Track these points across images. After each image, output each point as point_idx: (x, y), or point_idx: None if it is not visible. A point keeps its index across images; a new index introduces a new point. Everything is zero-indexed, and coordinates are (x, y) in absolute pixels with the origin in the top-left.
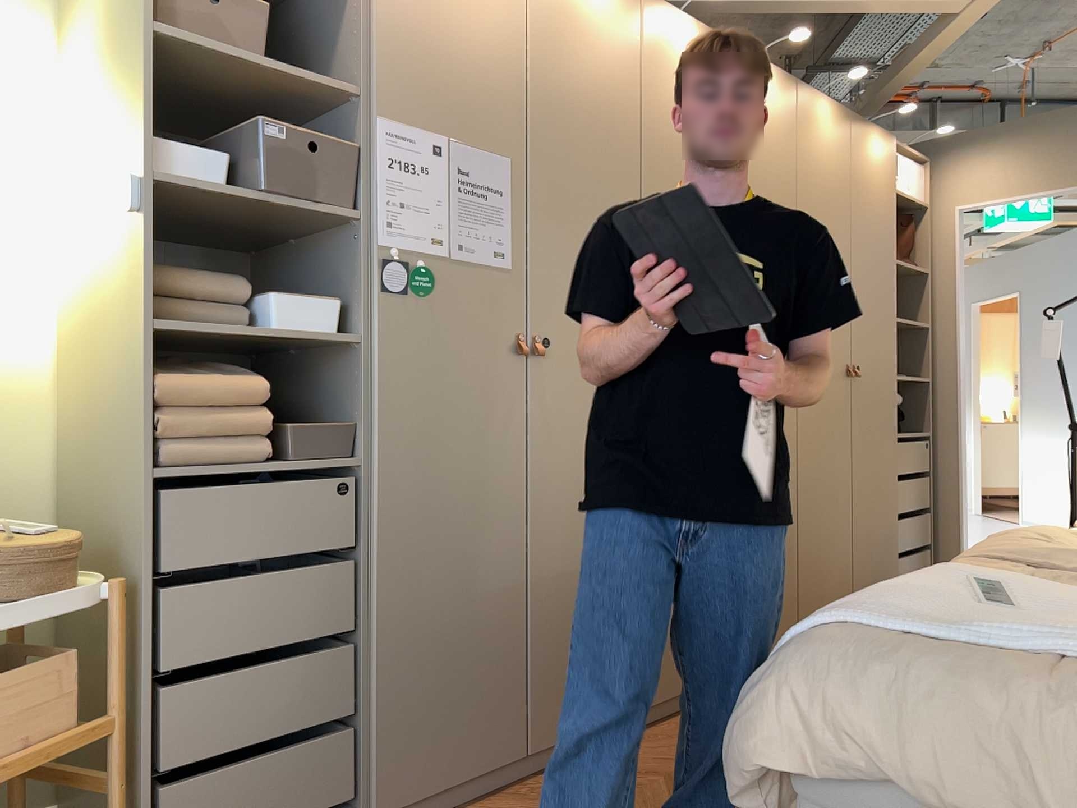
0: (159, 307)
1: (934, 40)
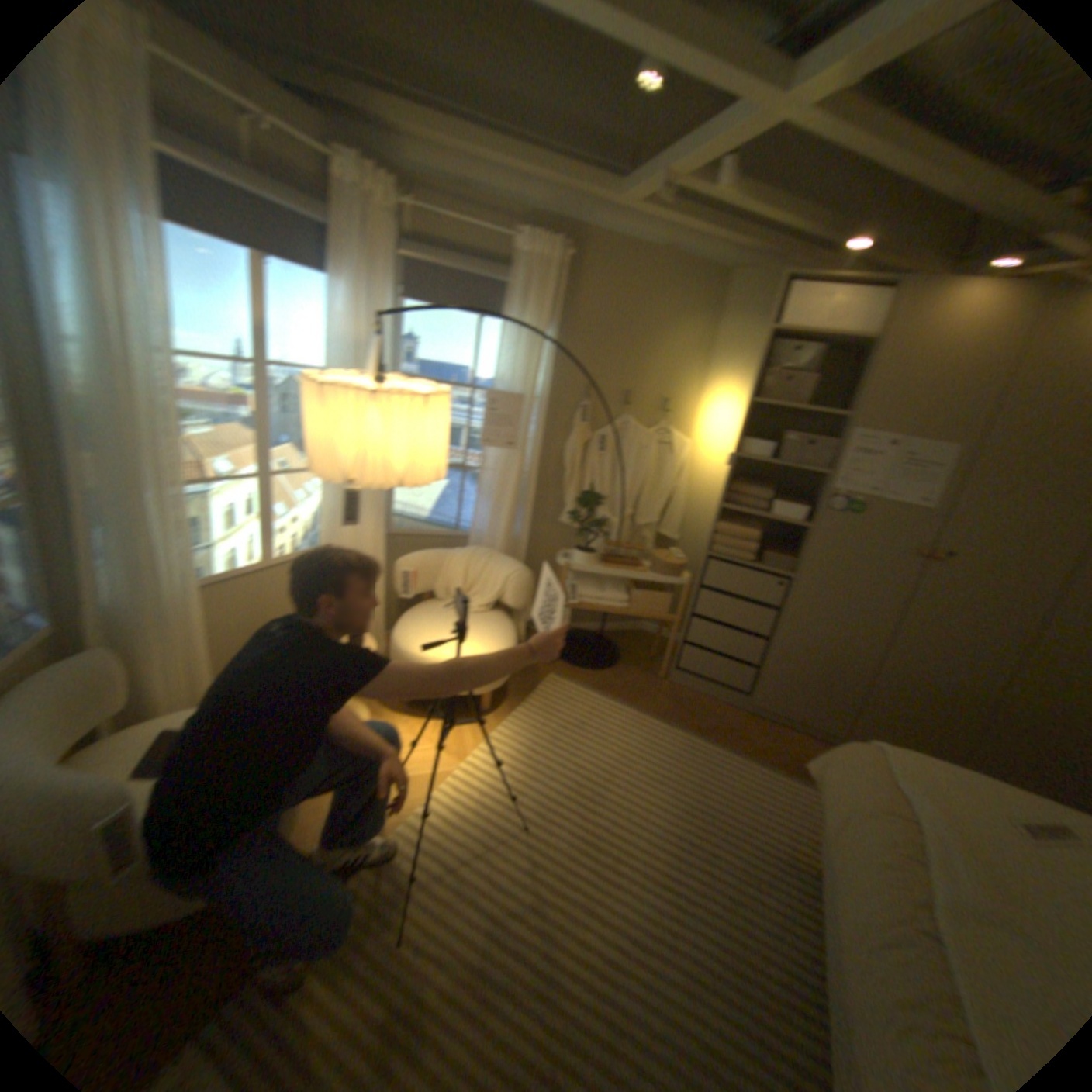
0: (736, 497)
1: None
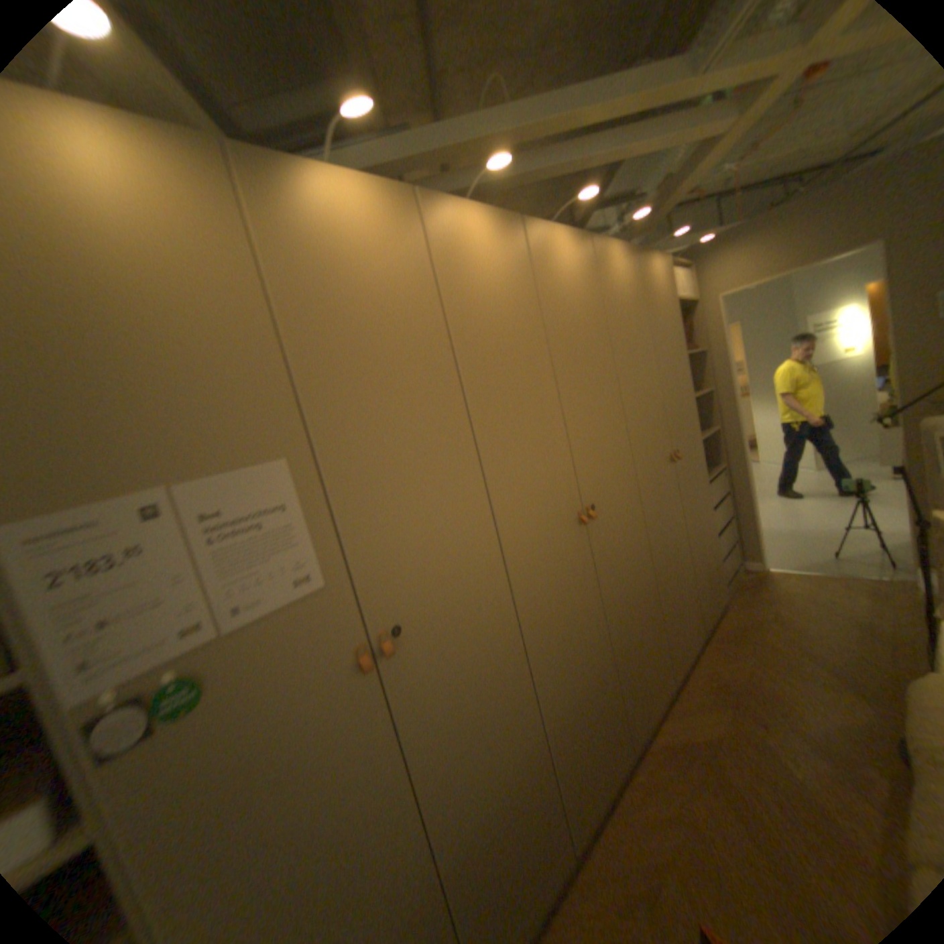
0: None
1: (700, 166)
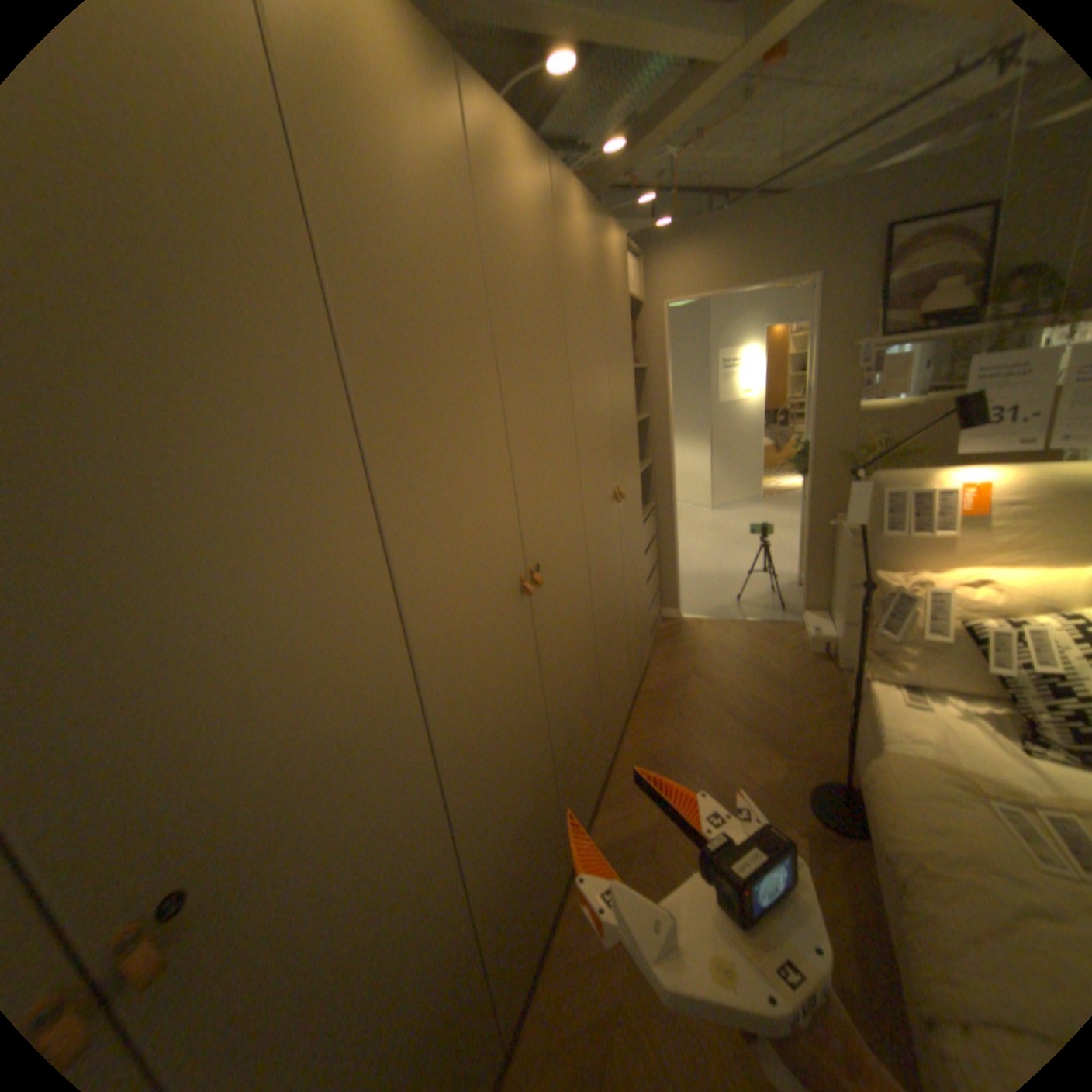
0: None
1: (681, 108)
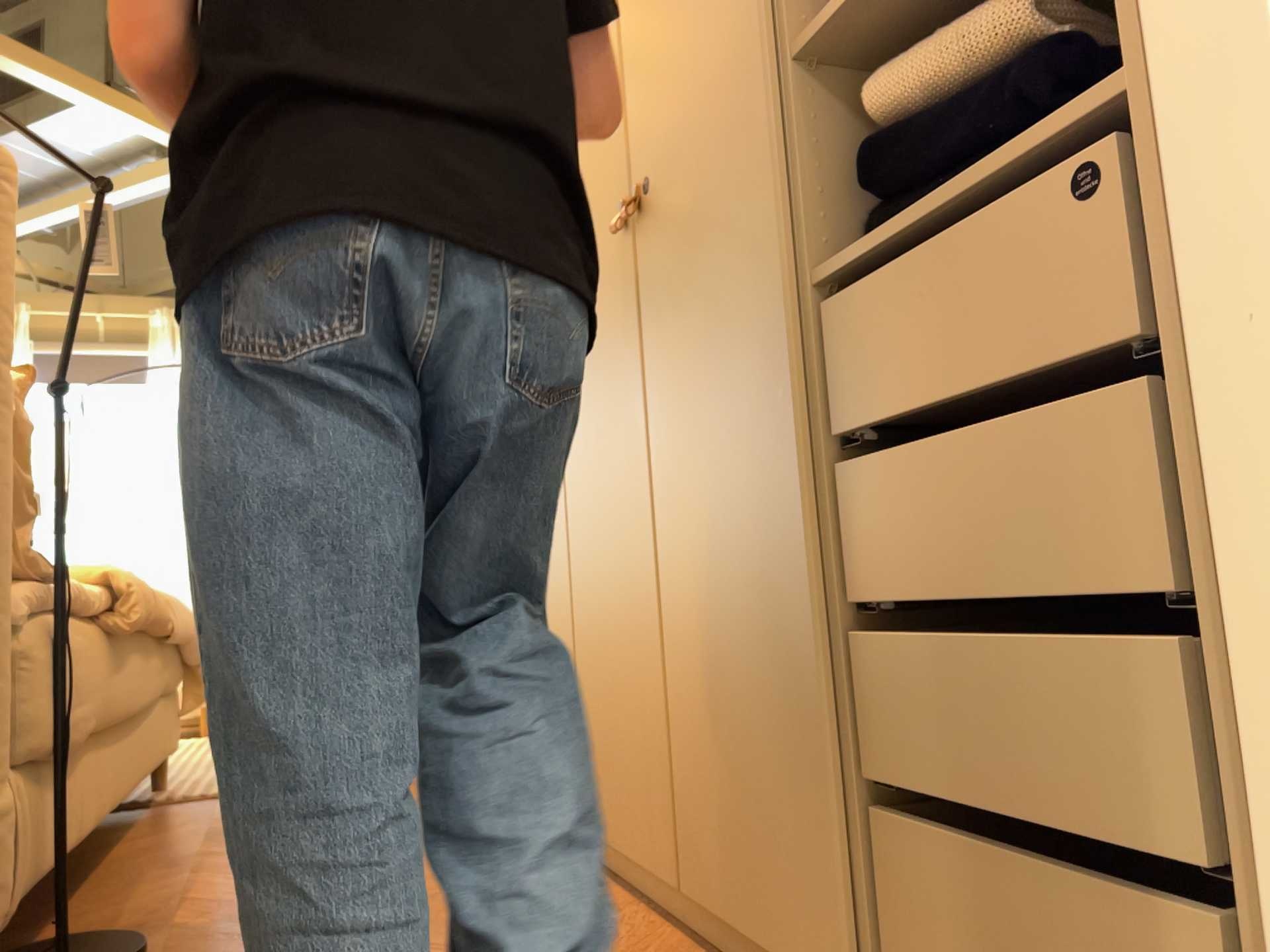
0: None
1: None
